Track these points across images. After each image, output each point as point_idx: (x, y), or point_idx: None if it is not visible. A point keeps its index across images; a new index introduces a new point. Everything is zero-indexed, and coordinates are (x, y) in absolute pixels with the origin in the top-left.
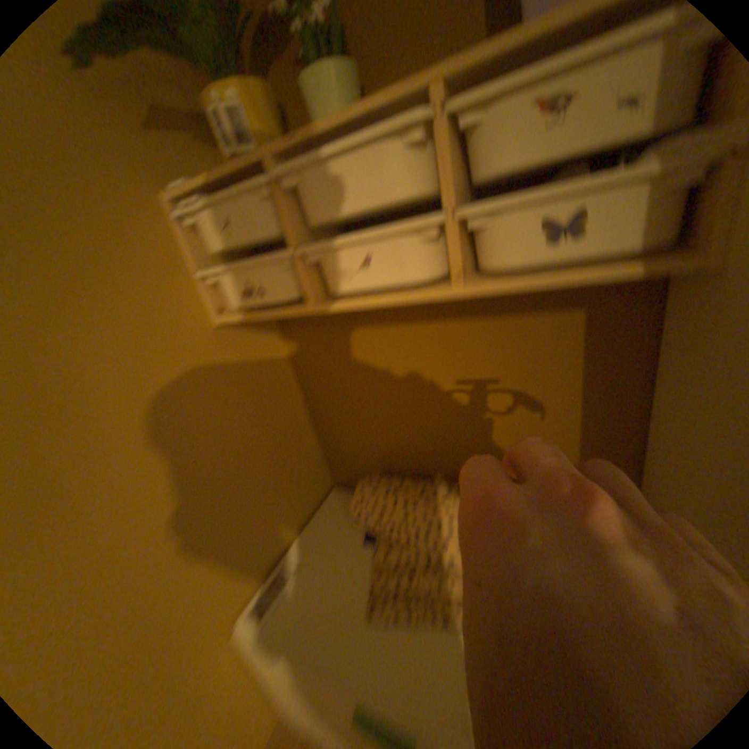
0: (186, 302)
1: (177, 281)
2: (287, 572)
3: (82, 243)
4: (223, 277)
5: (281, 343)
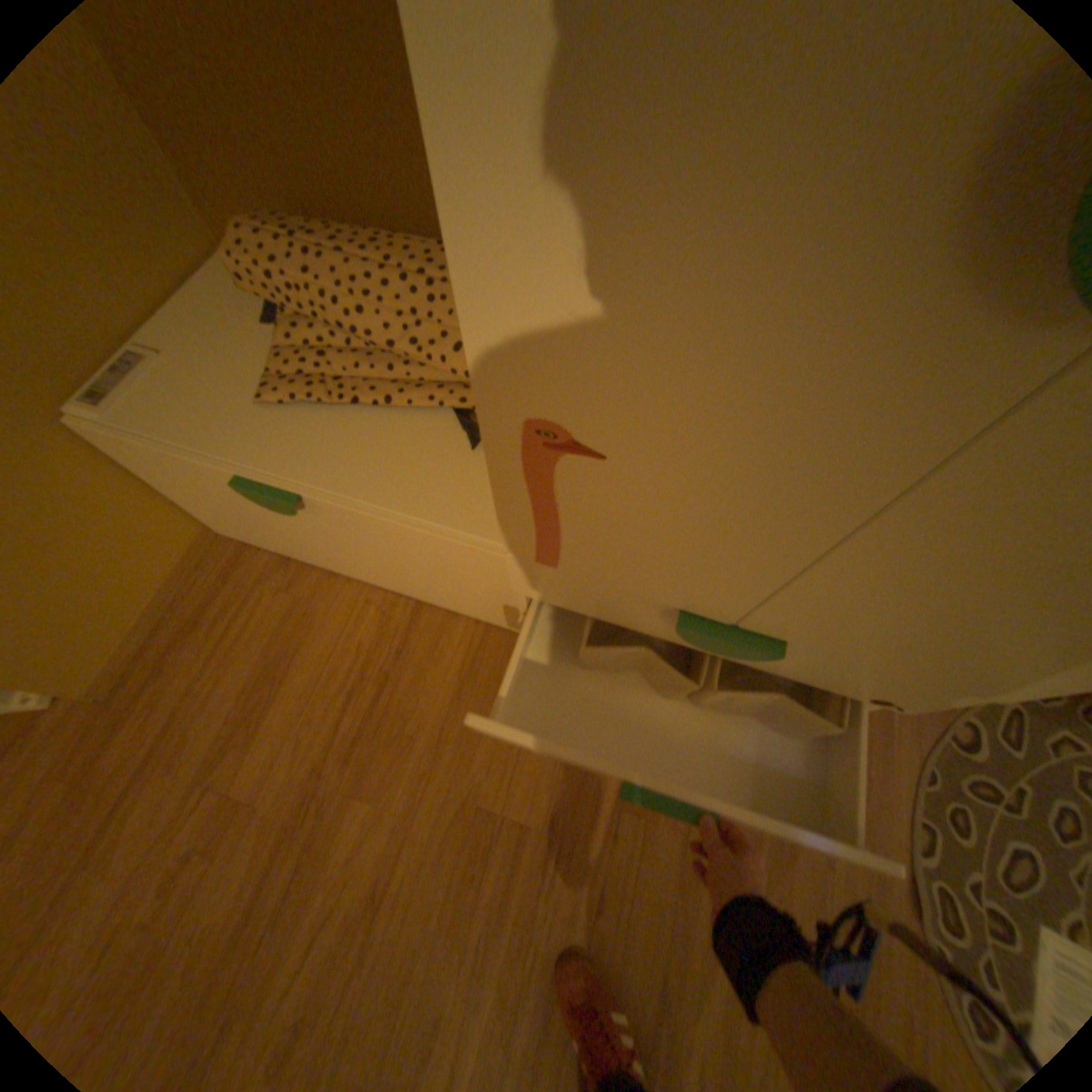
0: None
1: None
2: (142, 351)
3: None
4: None
5: None
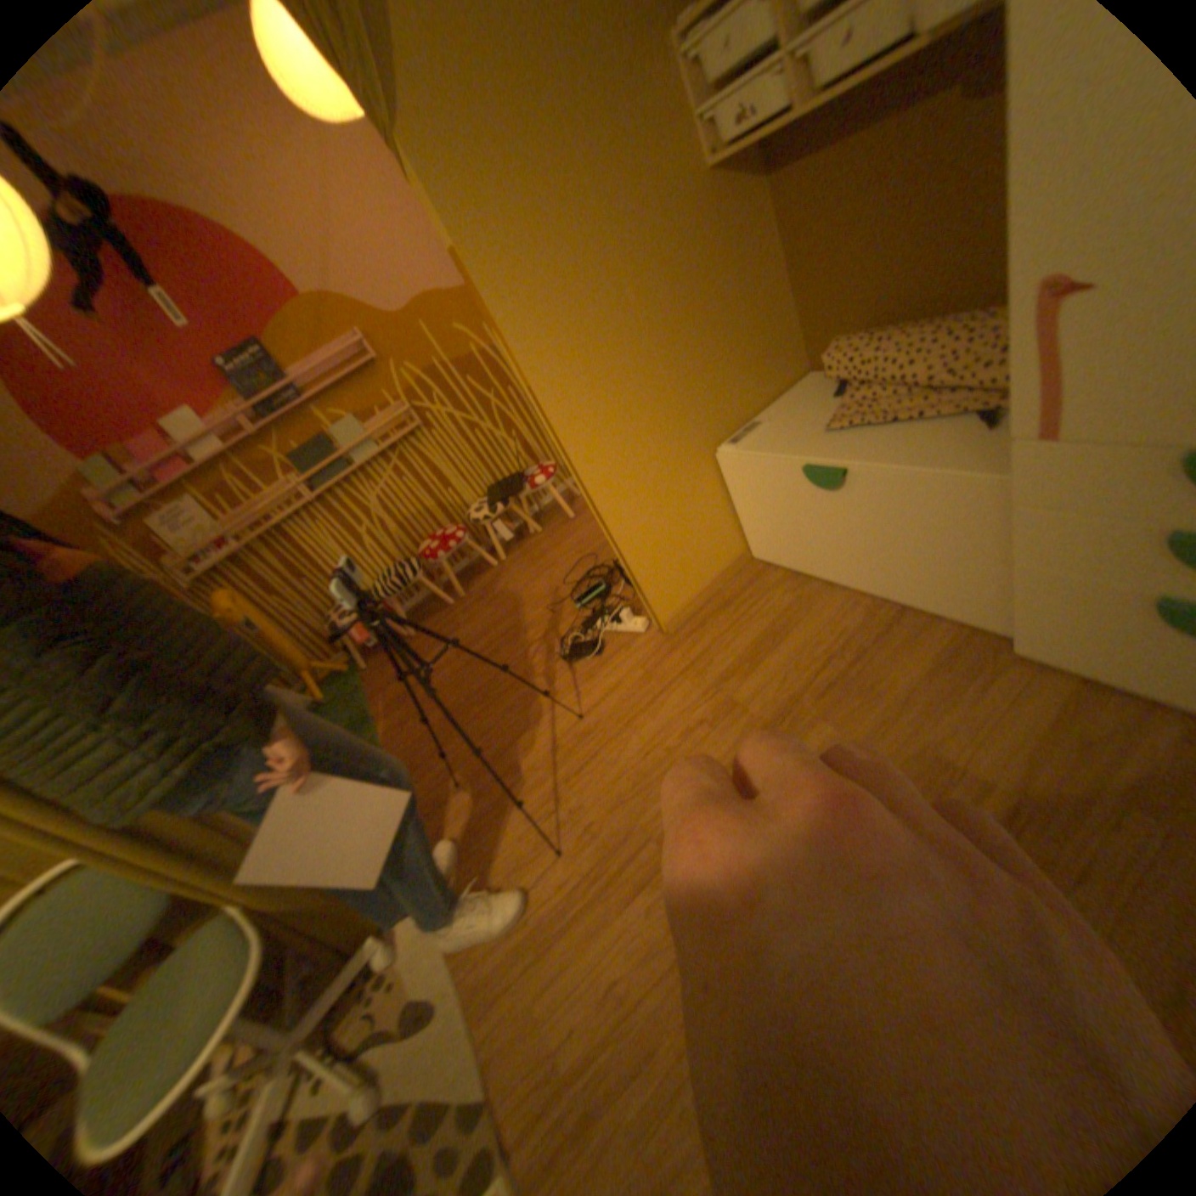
0: (688, 141)
1: (682, 119)
2: (760, 418)
3: (629, 95)
4: (719, 103)
5: (766, 185)
